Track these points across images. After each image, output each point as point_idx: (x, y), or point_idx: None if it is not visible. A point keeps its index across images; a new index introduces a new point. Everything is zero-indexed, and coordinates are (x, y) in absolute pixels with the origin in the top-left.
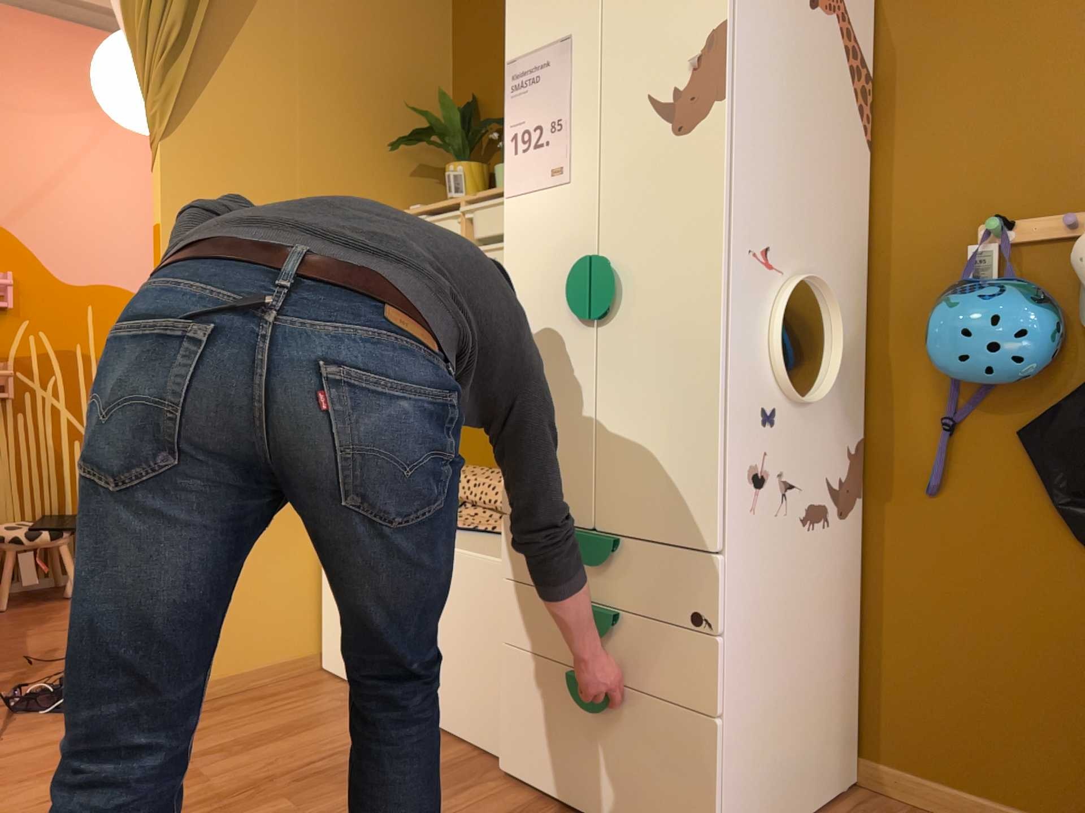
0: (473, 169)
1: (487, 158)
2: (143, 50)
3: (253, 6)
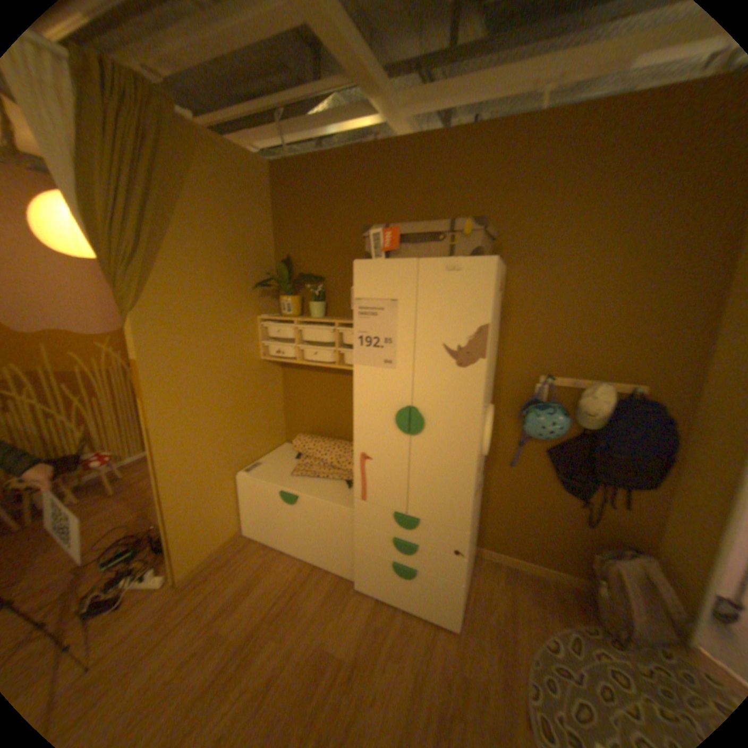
0: (296, 300)
1: (298, 289)
2: (103, 252)
3: (170, 217)
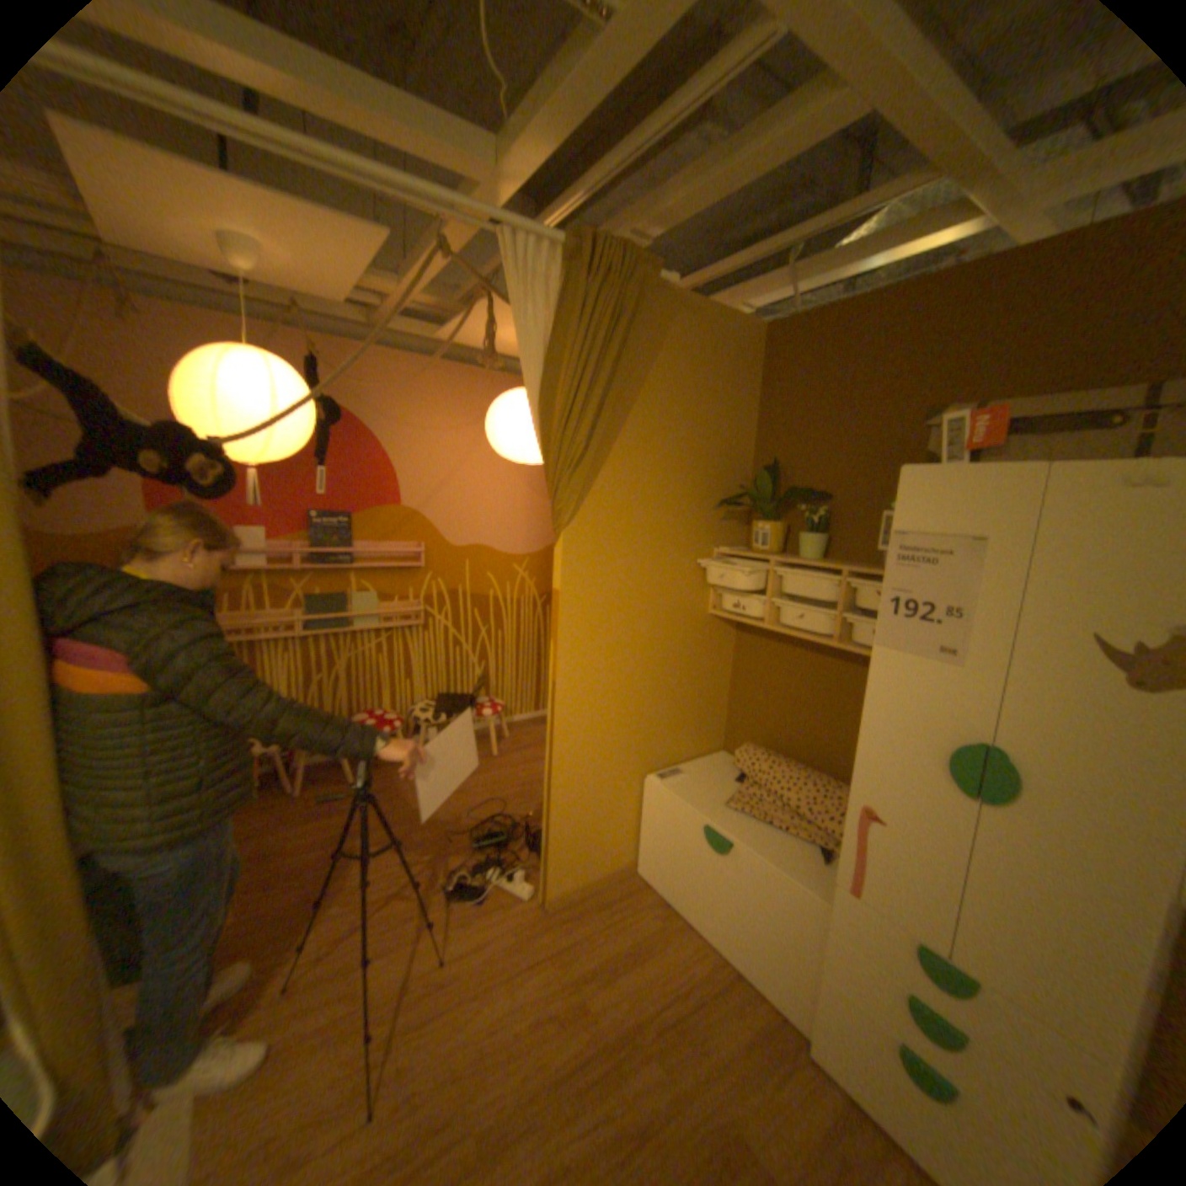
0: (777, 527)
1: (783, 511)
2: (550, 457)
3: (627, 411)
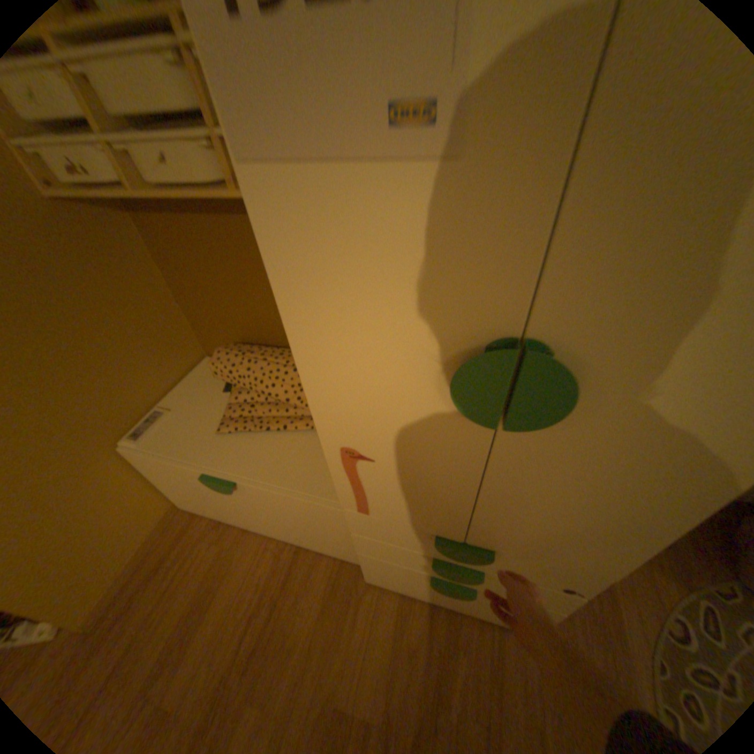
0: None
1: None
2: None
3: None
